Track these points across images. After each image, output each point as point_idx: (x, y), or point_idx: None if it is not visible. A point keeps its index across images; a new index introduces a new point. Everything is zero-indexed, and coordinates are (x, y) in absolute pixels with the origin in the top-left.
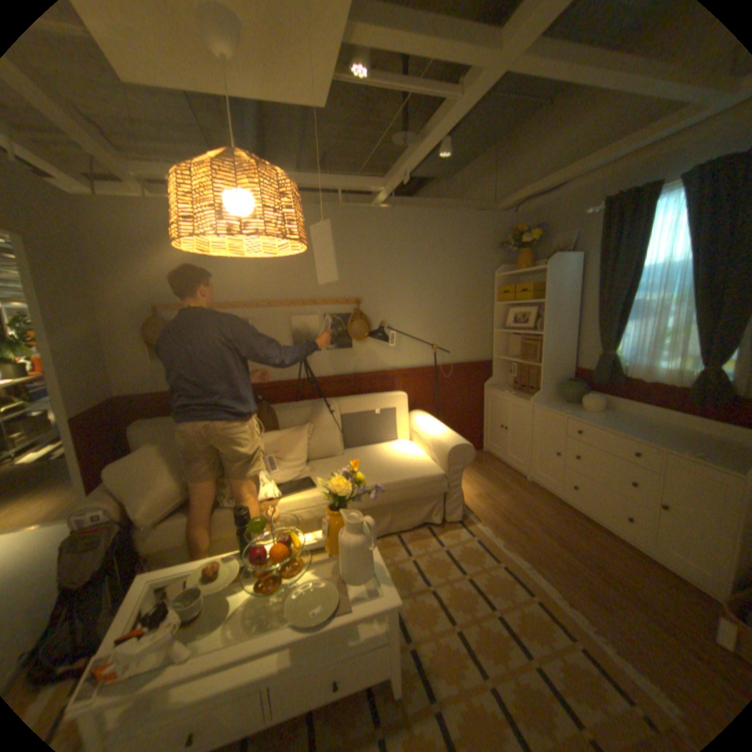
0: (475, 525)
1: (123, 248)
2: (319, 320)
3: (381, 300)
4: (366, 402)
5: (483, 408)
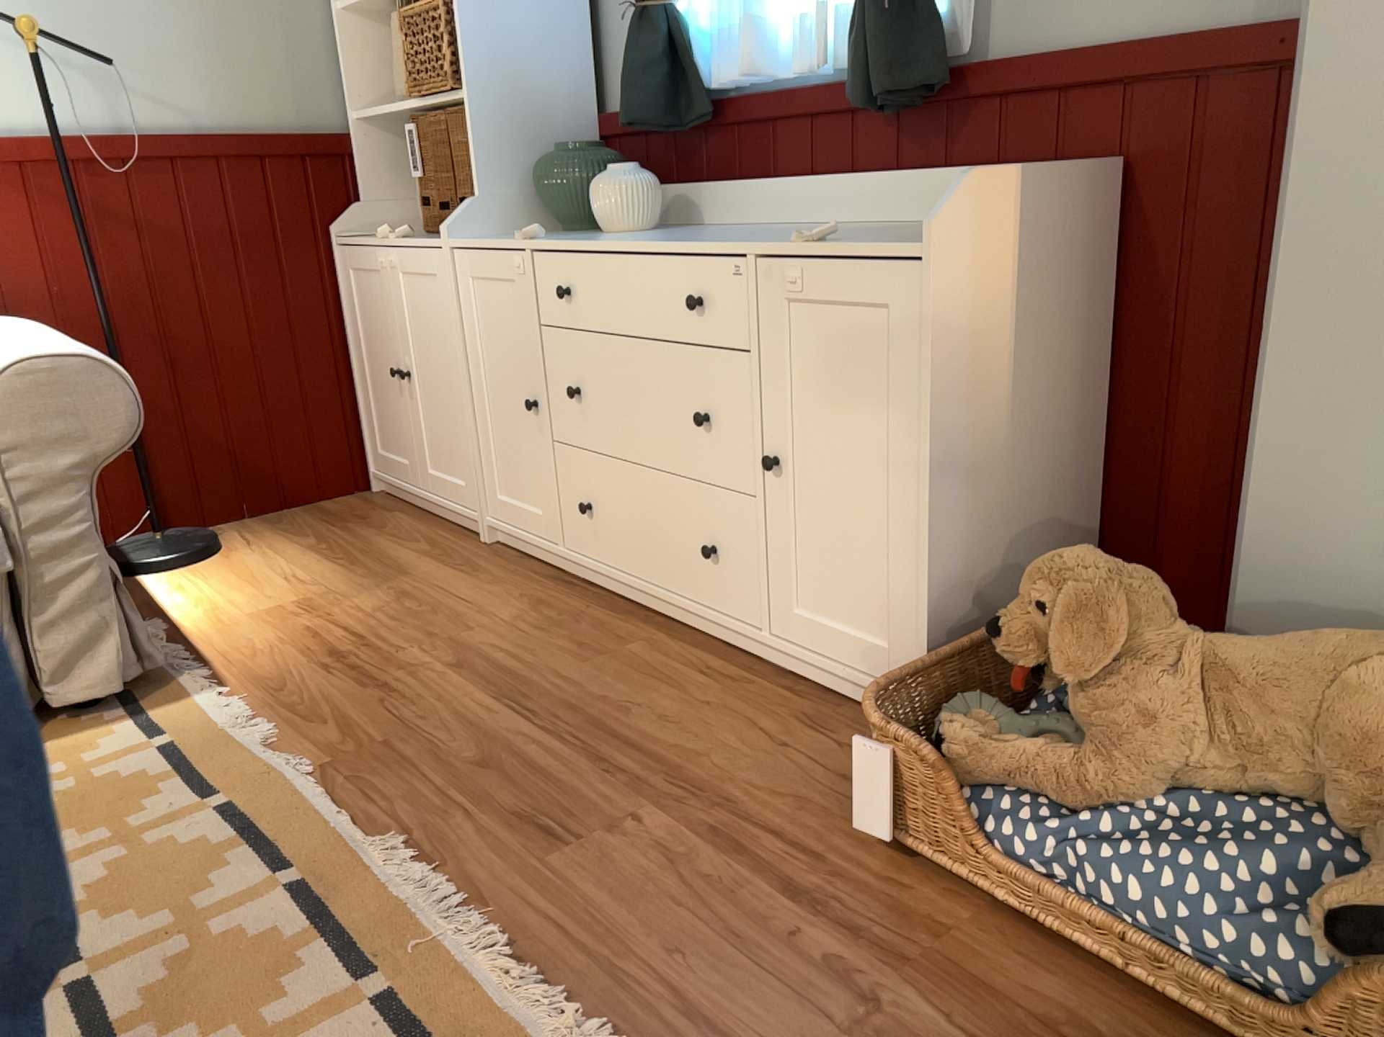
0: (192, 698)
1: None
2: None
3: None
4: None
5: (345, 330)
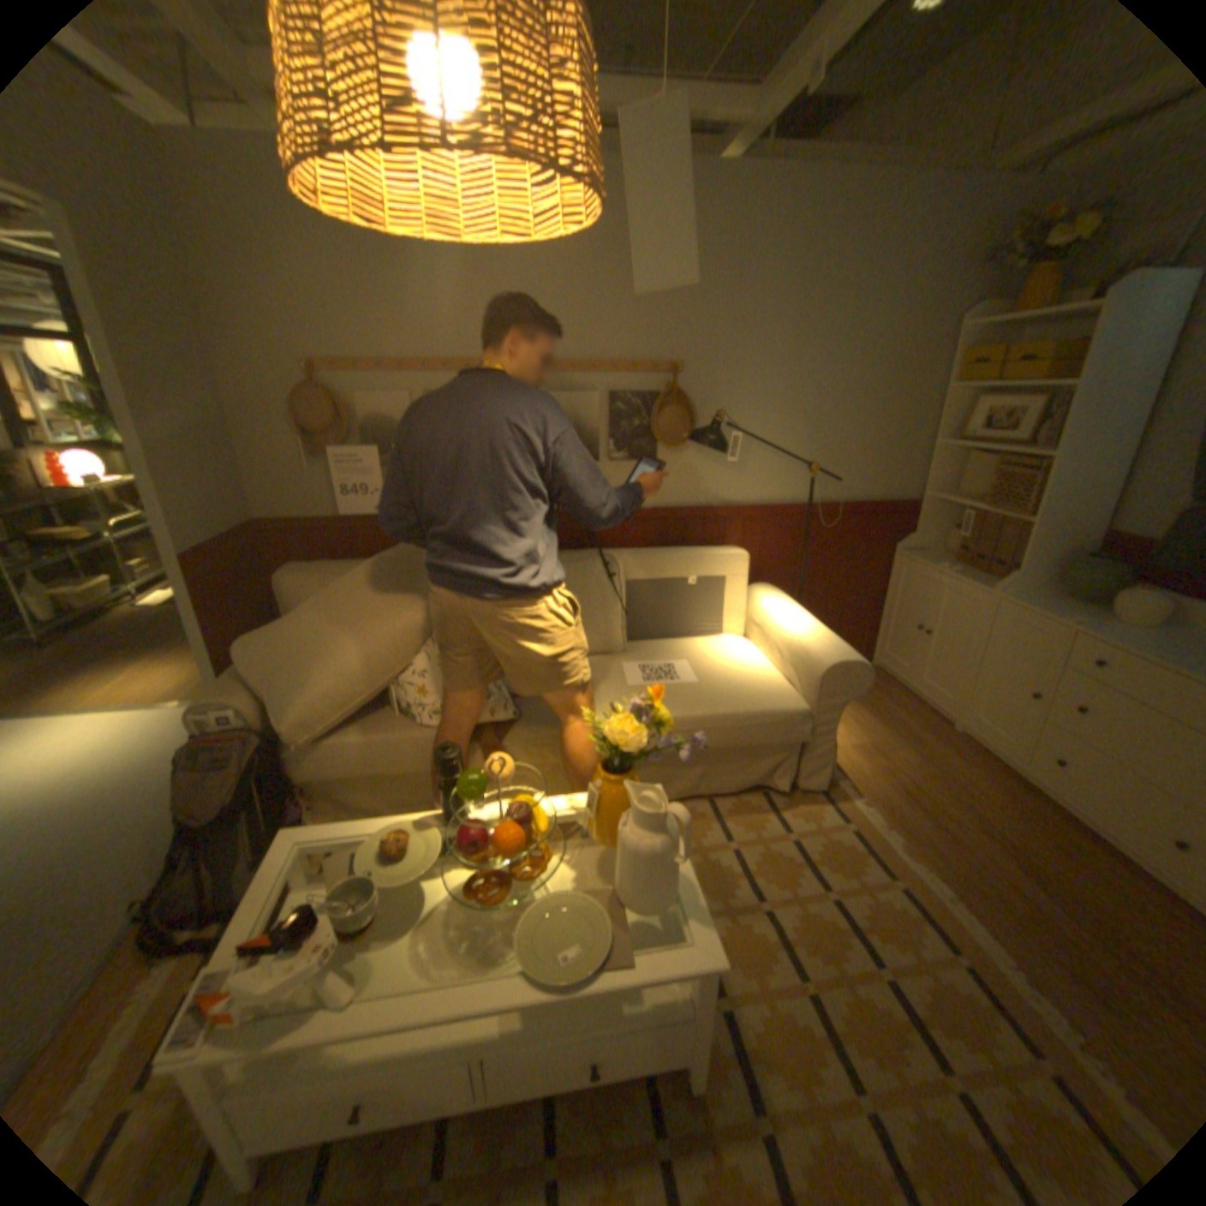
0: (852, 802)
1: (252, 243)
2: (599, 401)
3: (722, 367)
4: (674, 563)
5: (885, 590)
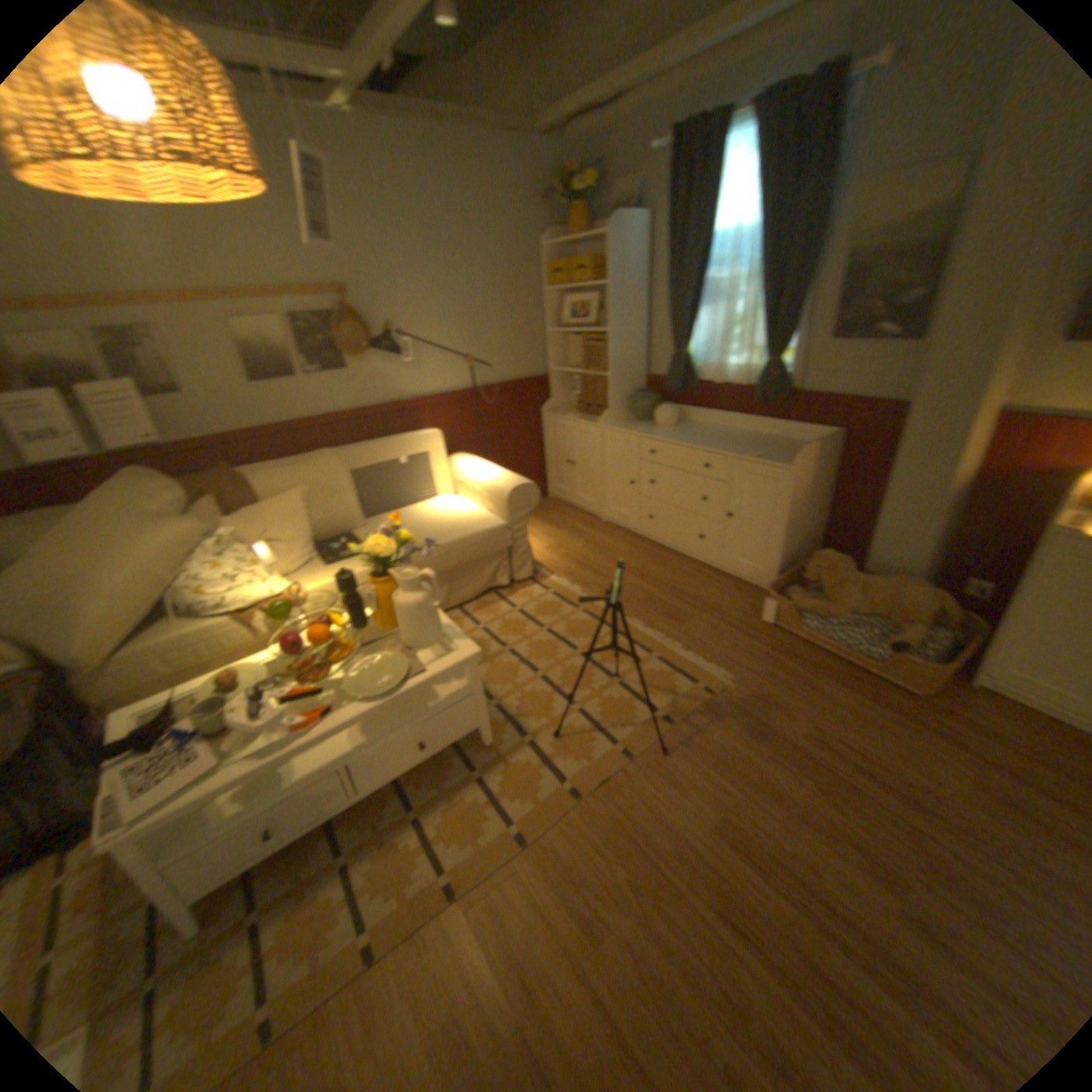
0: (547, 579)
1: None
2: (278, 324)
3: (378, 287)
4: (384, 448)
5: (541, 444)
